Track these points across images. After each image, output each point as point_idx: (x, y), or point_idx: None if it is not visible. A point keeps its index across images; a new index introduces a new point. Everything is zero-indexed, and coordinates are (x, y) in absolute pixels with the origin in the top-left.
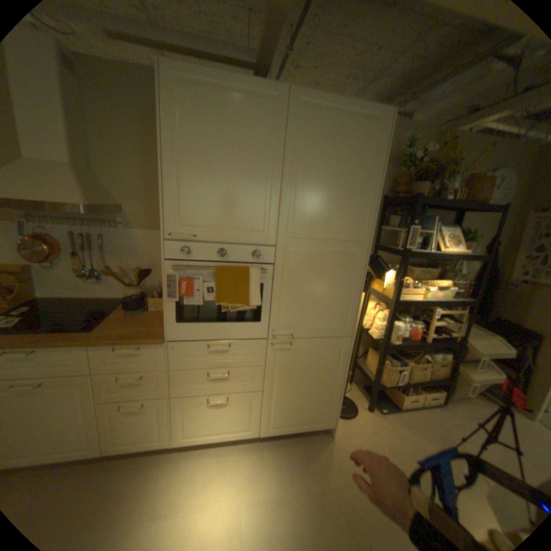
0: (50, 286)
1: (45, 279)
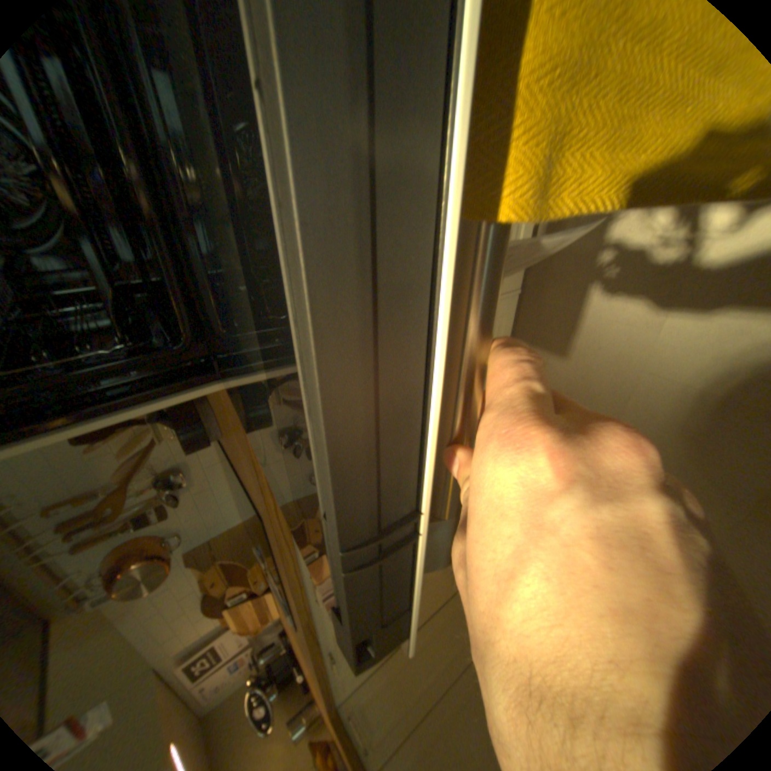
0: (220, 517)
1: (210, 527)
